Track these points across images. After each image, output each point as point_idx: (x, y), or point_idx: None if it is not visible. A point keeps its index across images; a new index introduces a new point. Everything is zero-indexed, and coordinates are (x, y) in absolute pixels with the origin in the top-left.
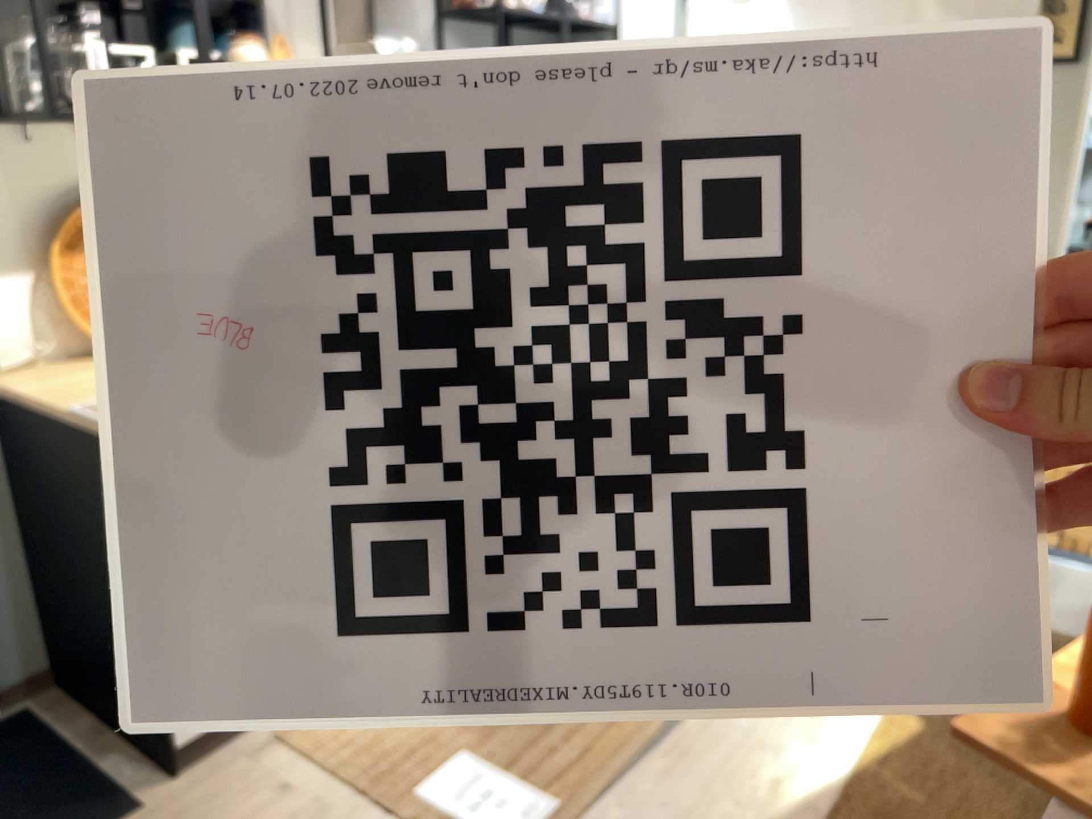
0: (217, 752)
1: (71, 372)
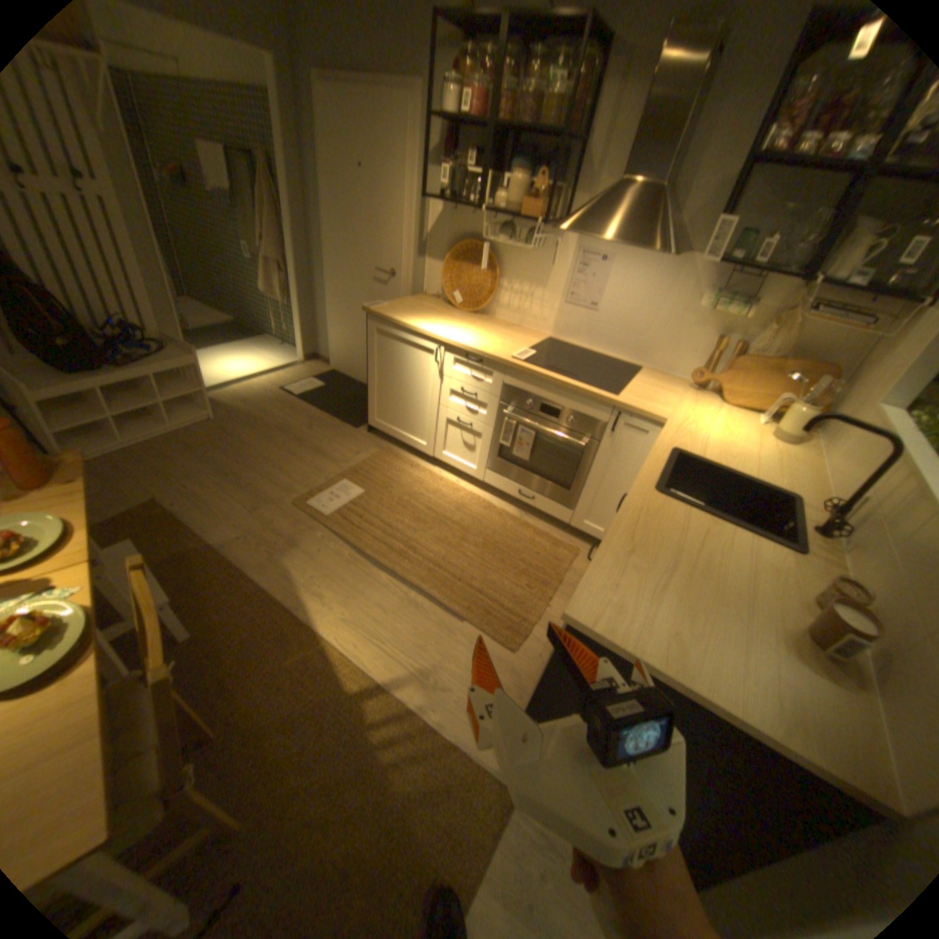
0: (380, 439)
1: (432, 303)
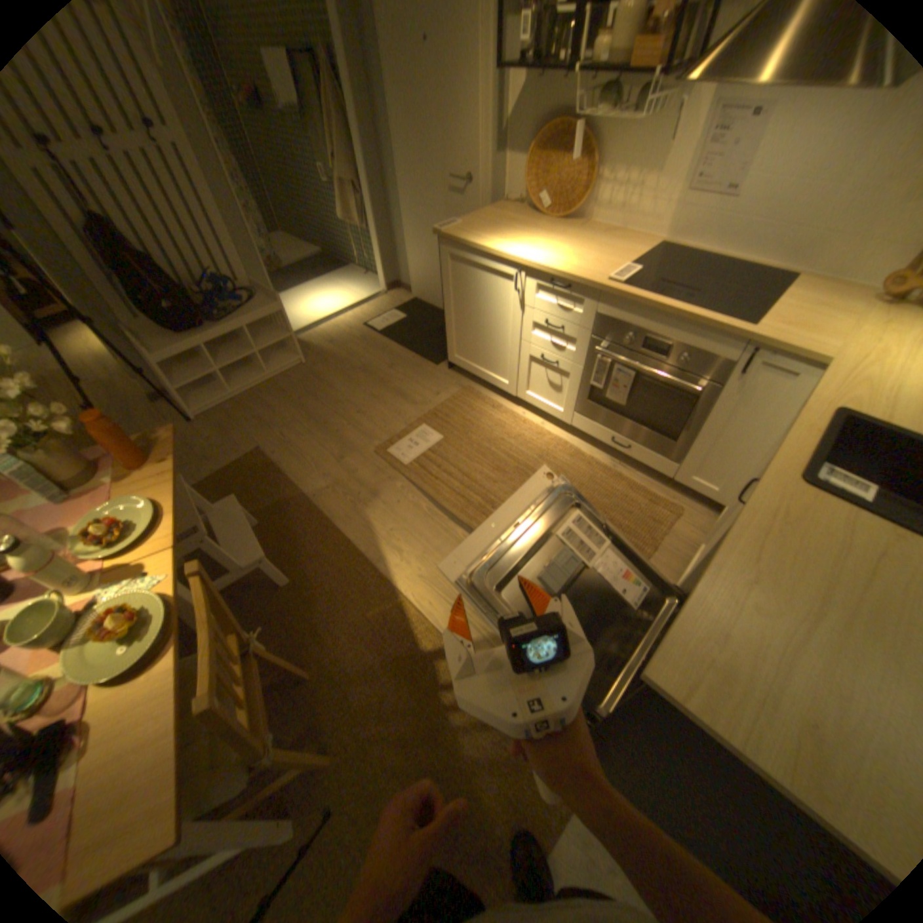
0: (460, 376)
1: (514, 211)
